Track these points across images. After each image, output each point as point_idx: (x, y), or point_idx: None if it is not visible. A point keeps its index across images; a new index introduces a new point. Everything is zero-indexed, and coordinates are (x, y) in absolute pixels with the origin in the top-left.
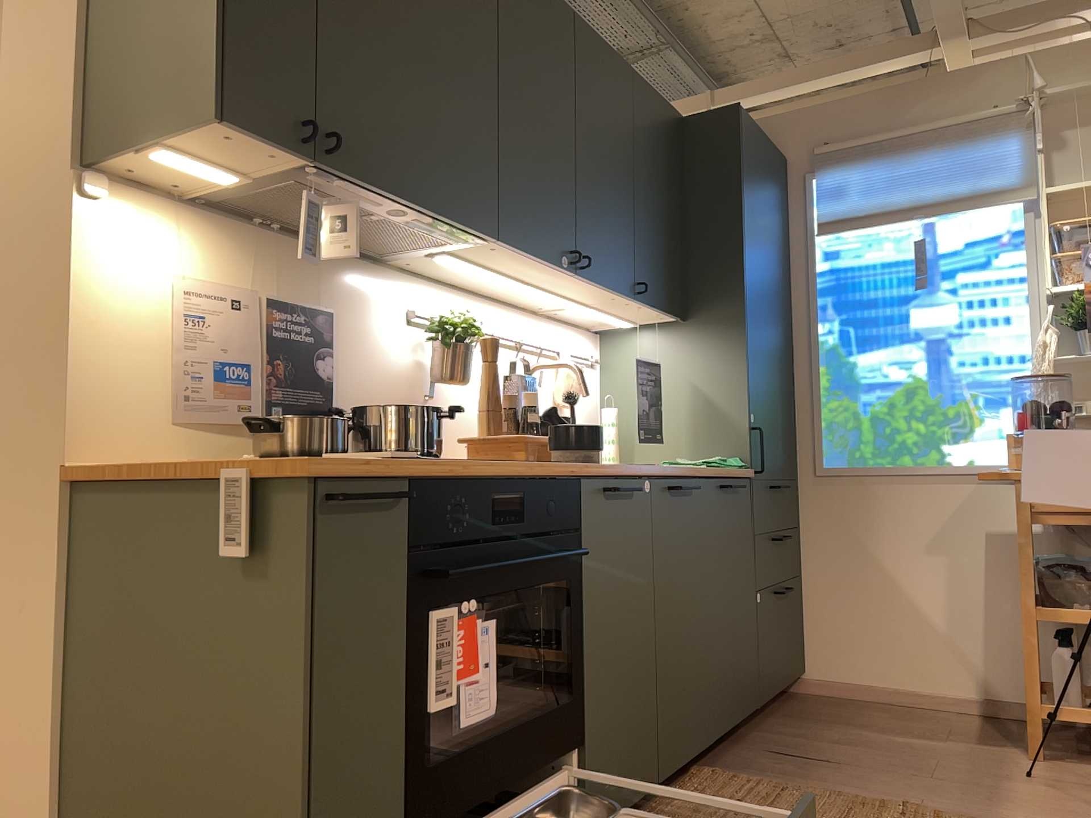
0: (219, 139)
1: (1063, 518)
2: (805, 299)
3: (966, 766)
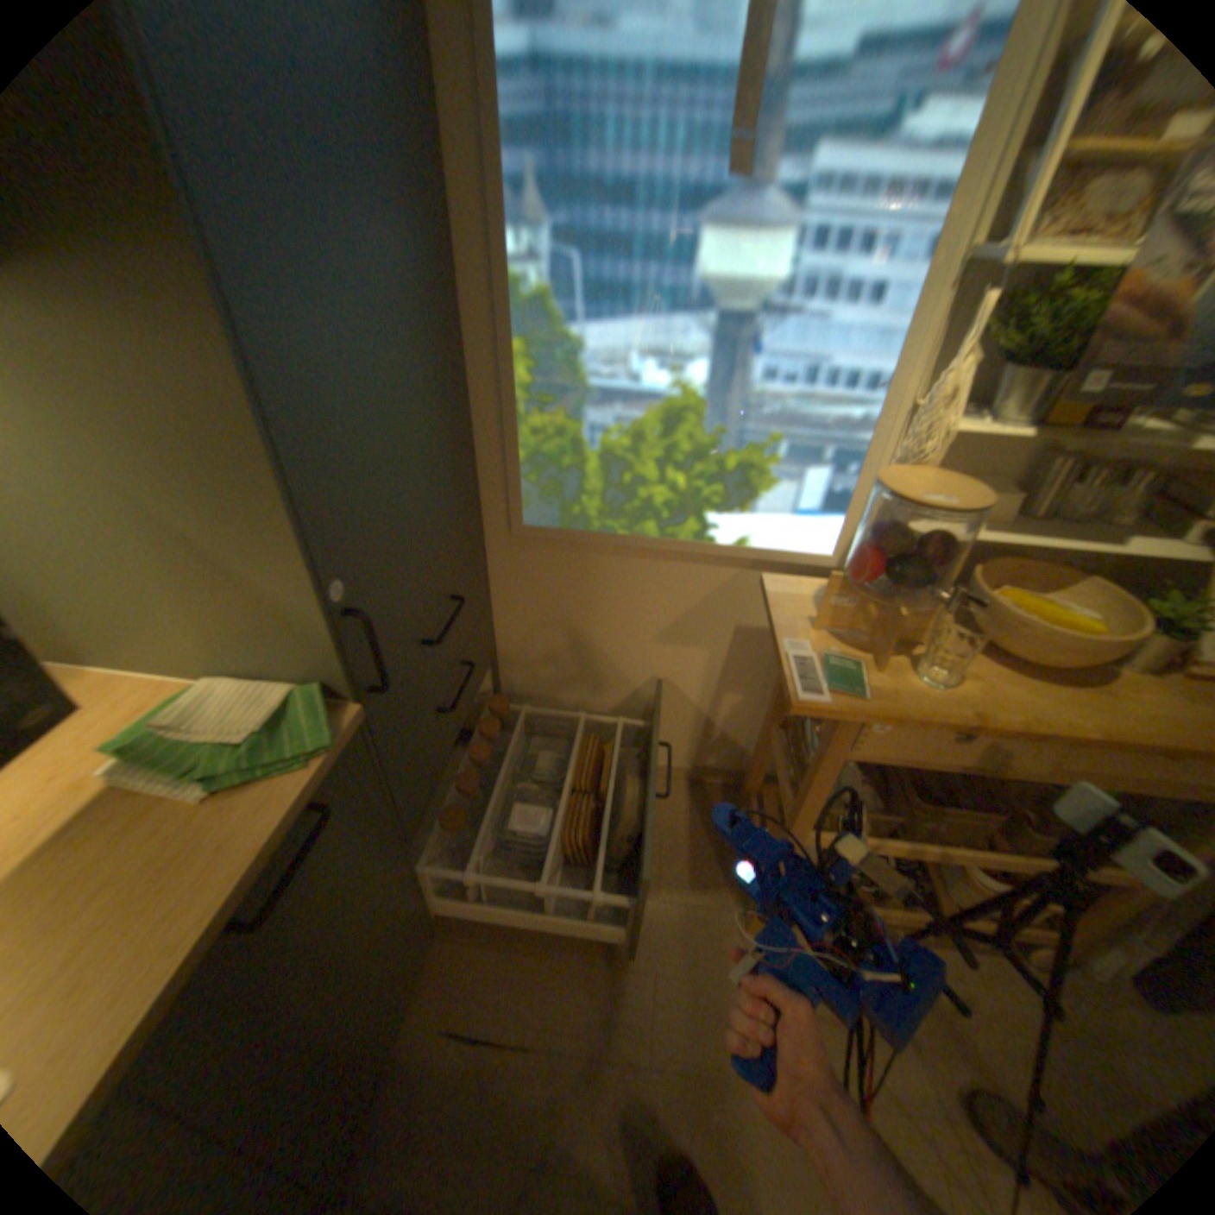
0: None
1: (892, 759)
2: (473, 150)
3: (684, 989)
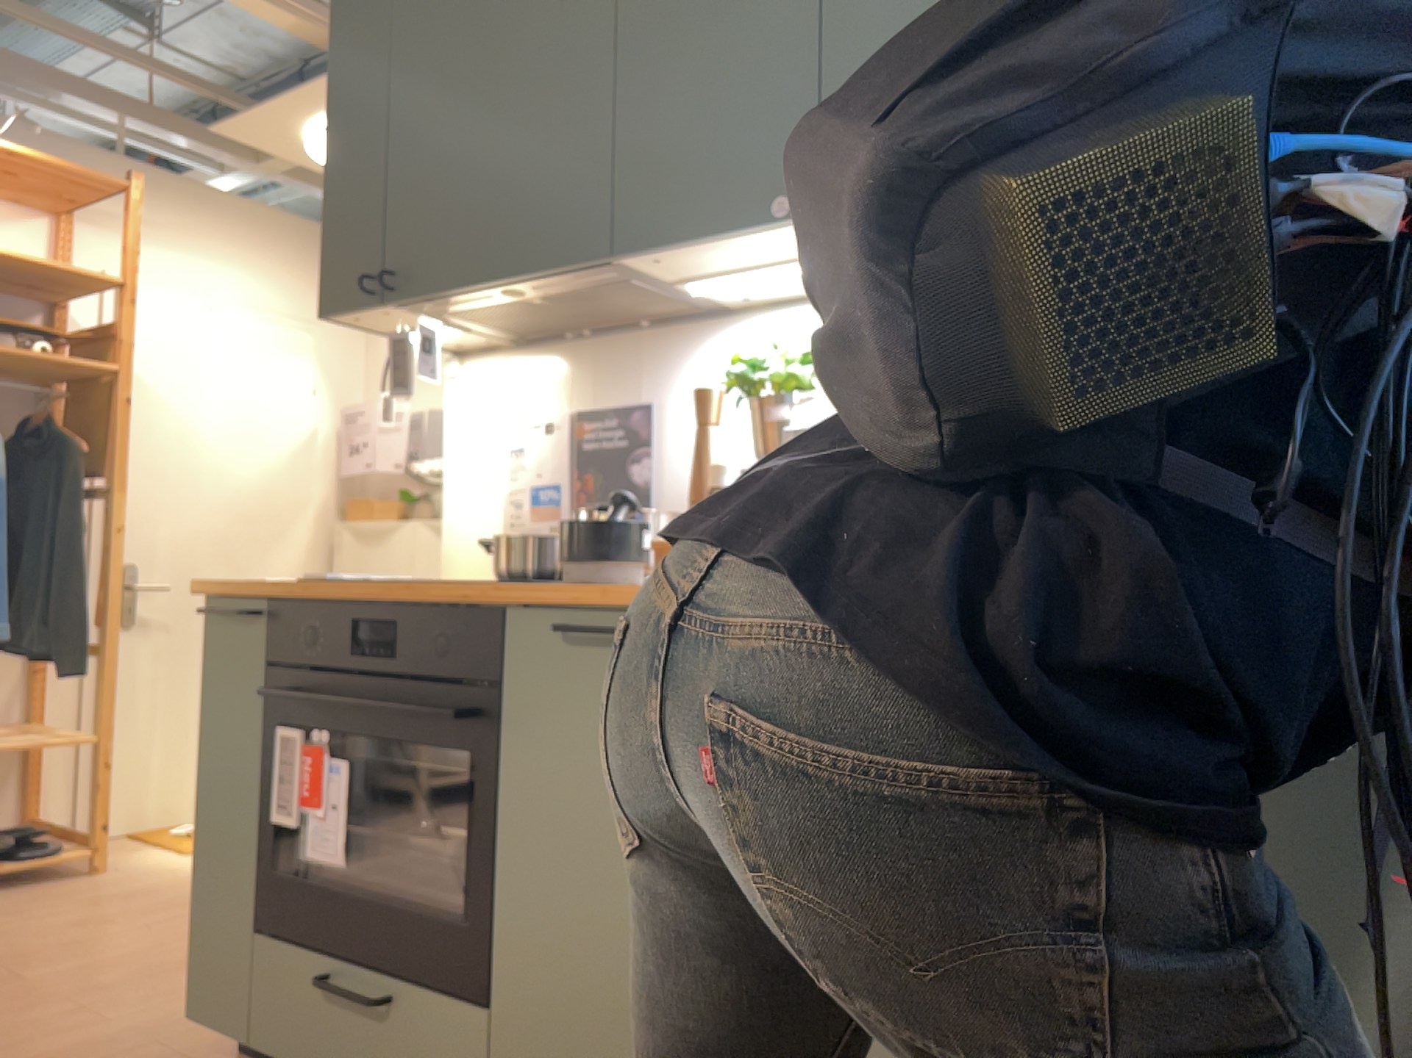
0: (362, 322)
1: None
2: None
3: None
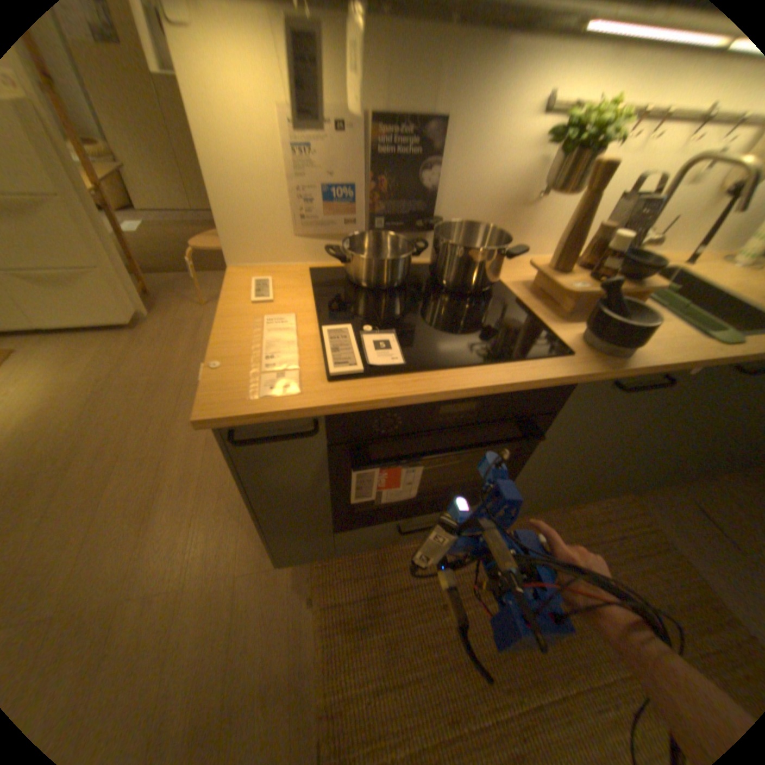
0: None
1: None
2: None
3: None
